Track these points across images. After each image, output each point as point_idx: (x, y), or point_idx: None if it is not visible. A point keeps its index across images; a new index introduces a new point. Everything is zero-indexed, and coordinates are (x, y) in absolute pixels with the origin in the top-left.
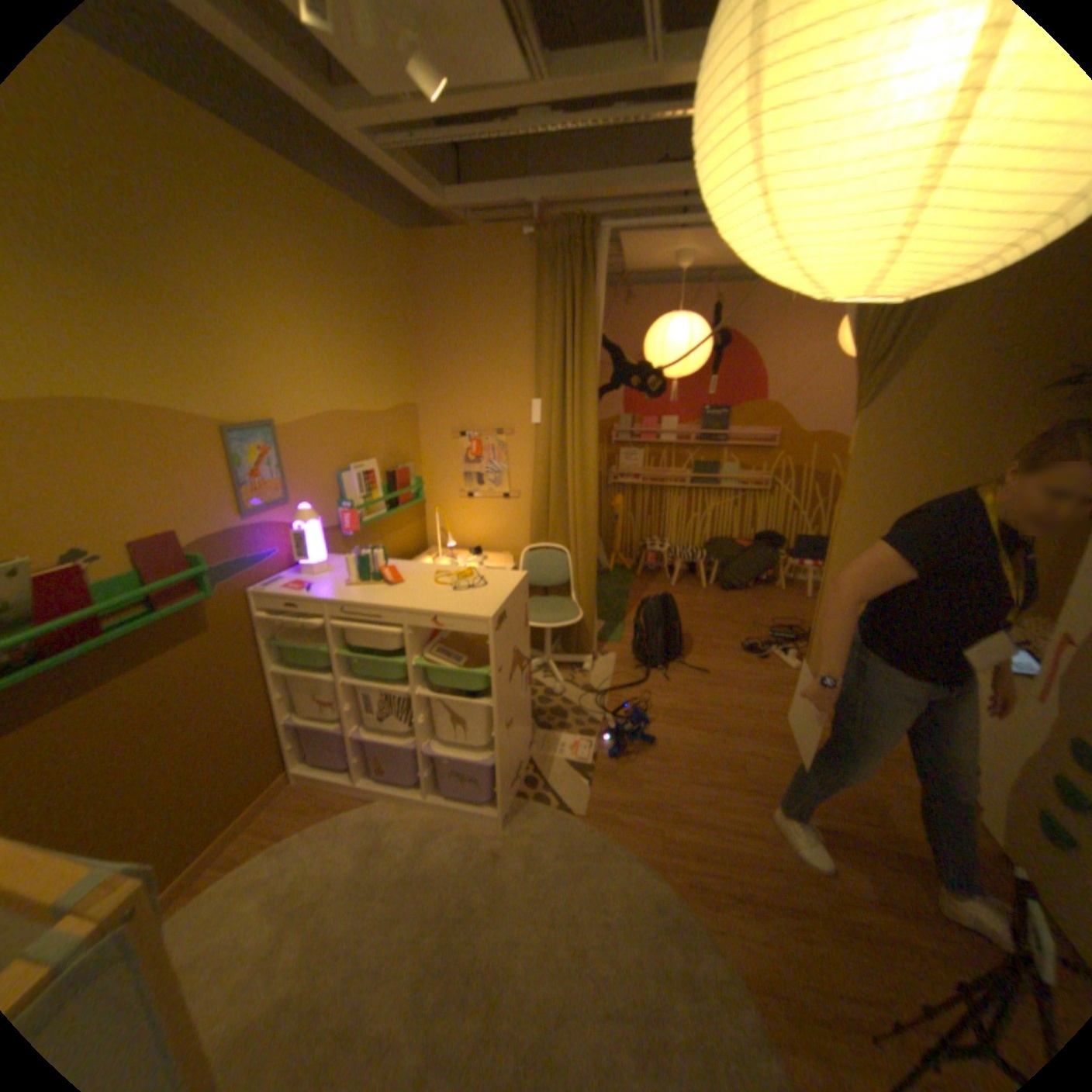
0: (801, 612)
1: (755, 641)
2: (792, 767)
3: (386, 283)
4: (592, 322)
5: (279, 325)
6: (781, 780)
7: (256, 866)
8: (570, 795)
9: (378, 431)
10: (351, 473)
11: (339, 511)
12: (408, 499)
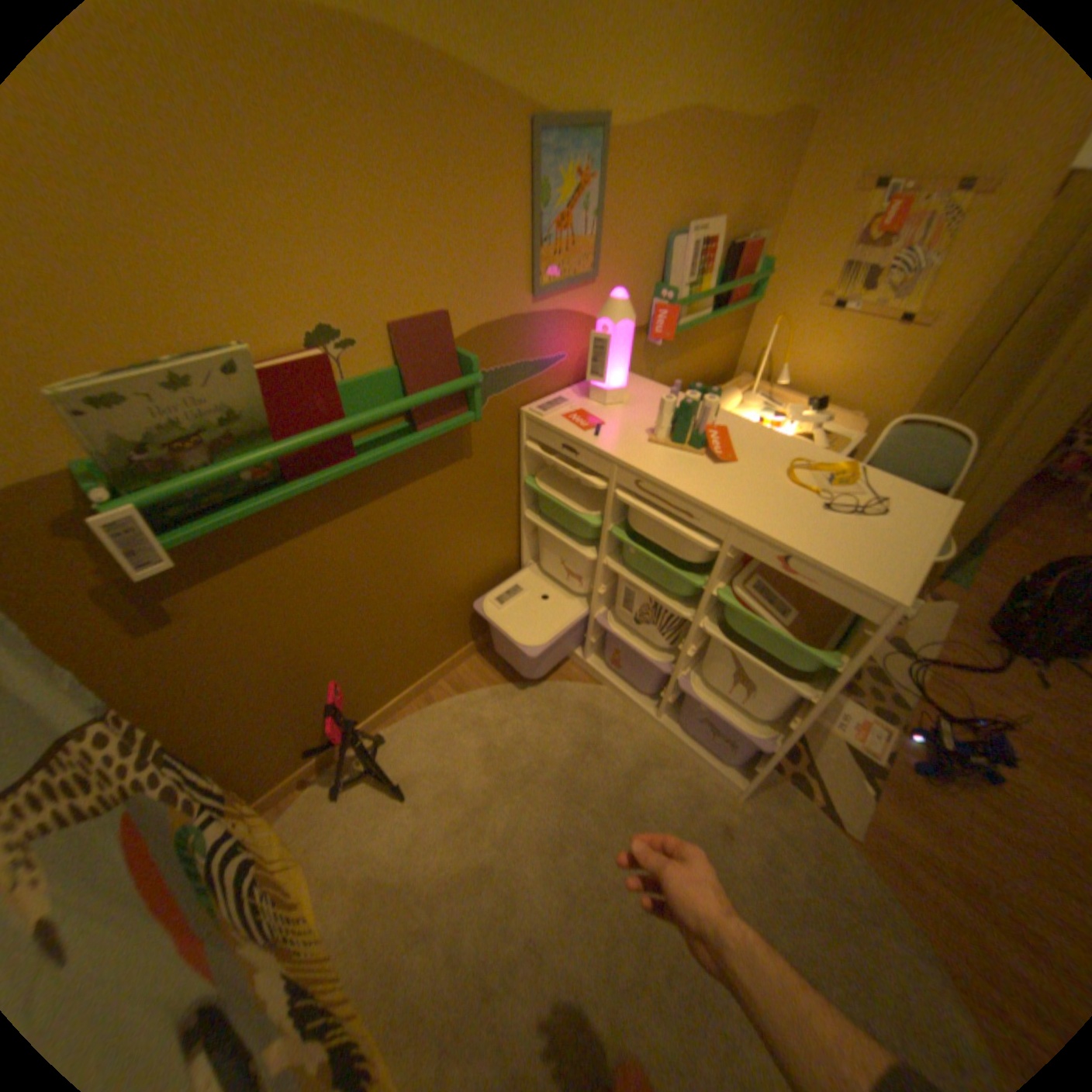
0: None
1: None
2: None
3: None
4: None
5: None
6: None
7: (481, 701)
8: (845, 799)
9: (746, 160)
10: (686, 238)
11: (653, 303)
12: (743, 294)
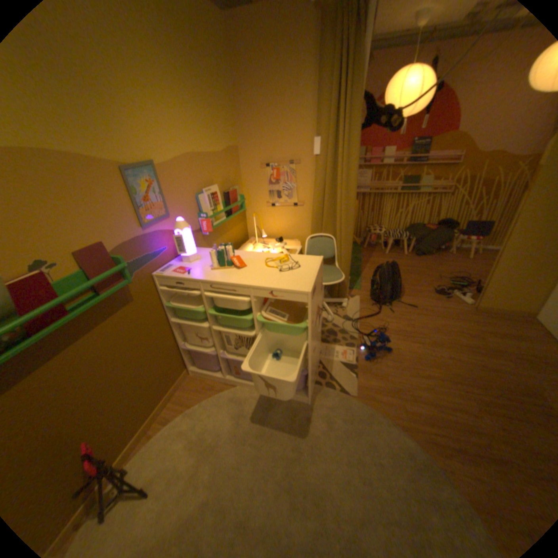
0: (467, 268)
1: (441, 287)
2: (478, 367)
3: (212, 54)
4: (360, 72)
5: (146, 87)
6: (472, 374)
7: (178, 423)
8: (346, 383)
9: (216, 165)
10: (203, 195)
11: (199, 220)
12: (237, 209)
